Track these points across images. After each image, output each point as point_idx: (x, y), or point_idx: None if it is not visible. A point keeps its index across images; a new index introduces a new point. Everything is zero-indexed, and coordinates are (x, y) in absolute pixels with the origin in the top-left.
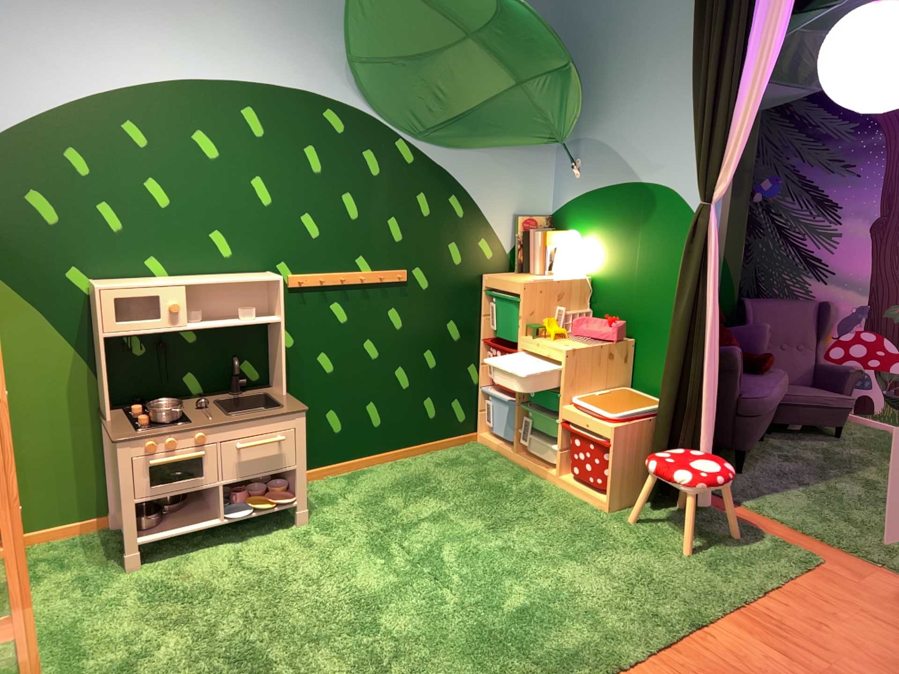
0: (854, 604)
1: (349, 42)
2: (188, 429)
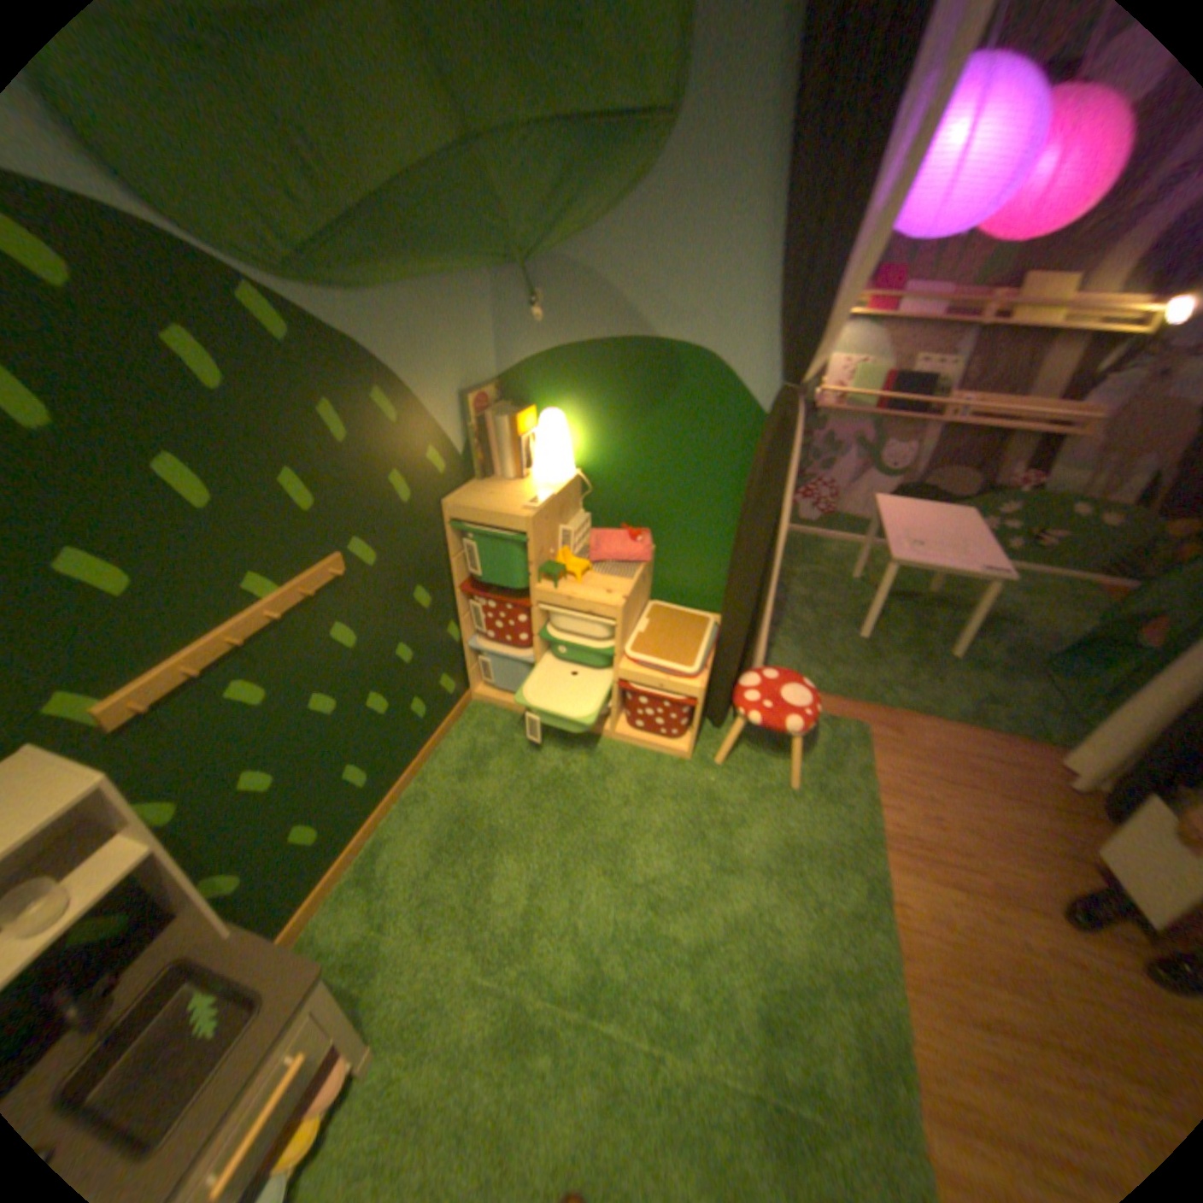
0: (926, 774)
1: None
2: None
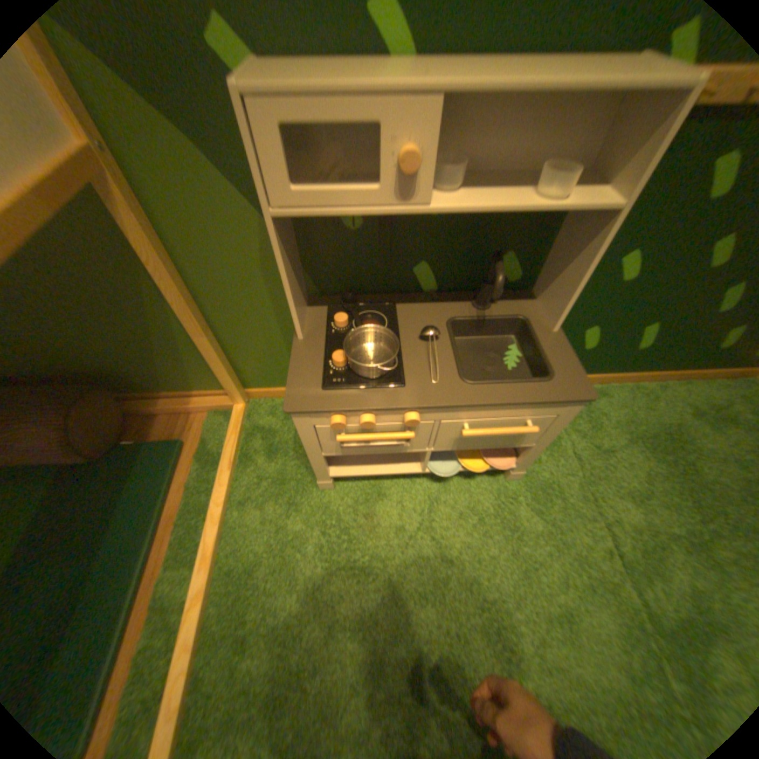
0: None
1: None
2: (396, 407)
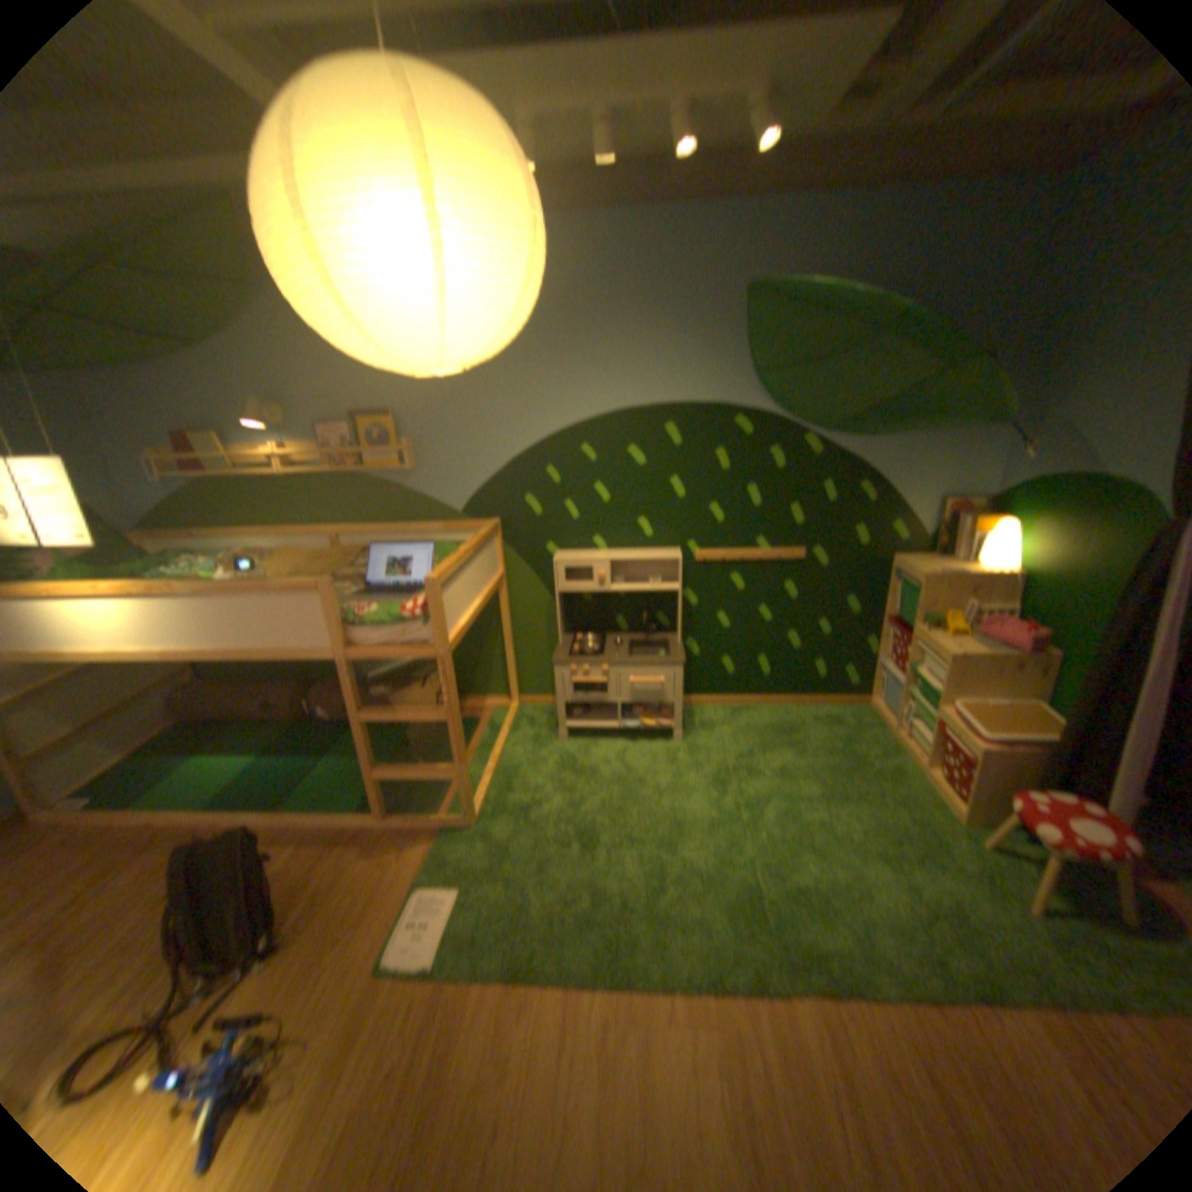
0: None
1: (752, 357)
2: (597, 661)
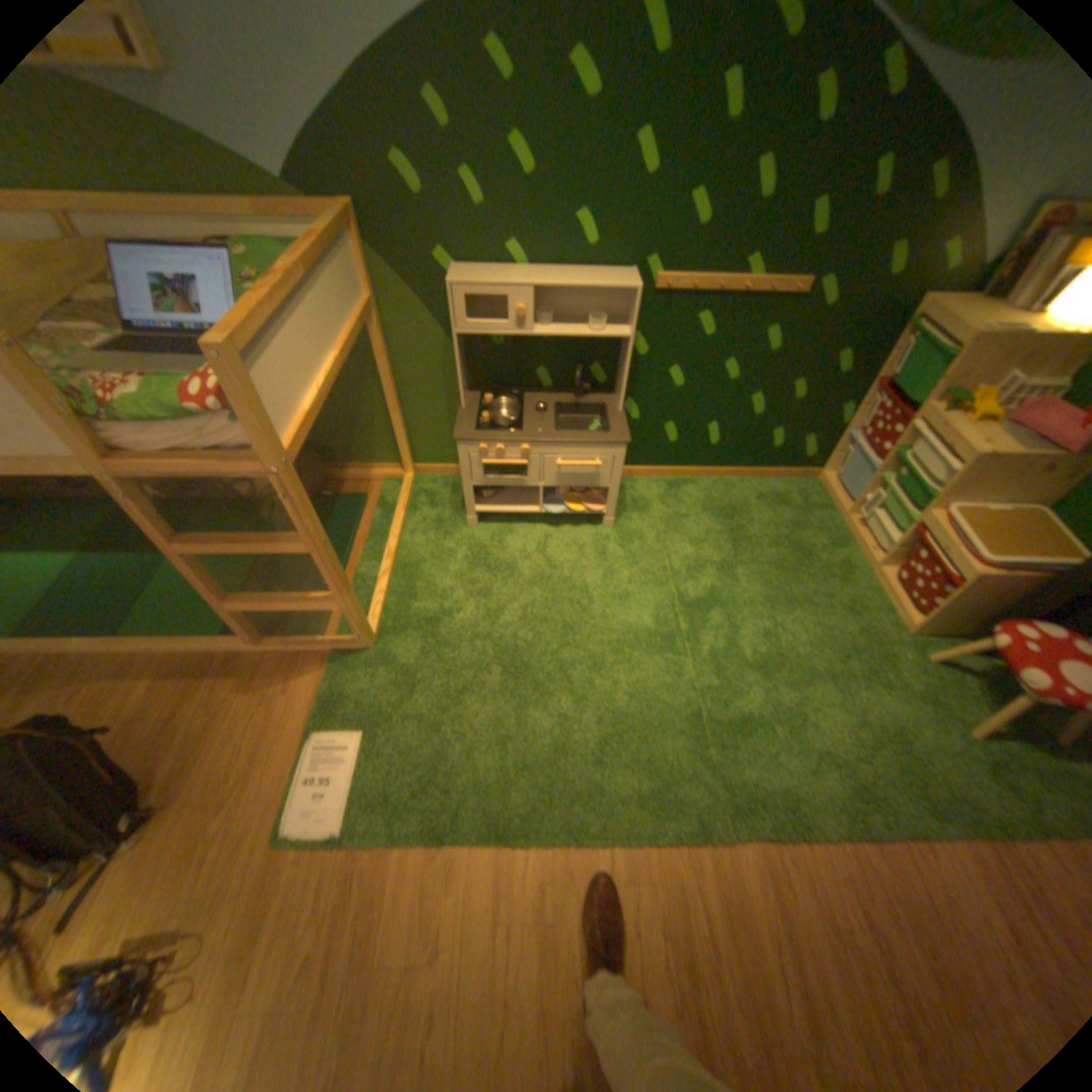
0: None
1: None
2: (515, 442)
